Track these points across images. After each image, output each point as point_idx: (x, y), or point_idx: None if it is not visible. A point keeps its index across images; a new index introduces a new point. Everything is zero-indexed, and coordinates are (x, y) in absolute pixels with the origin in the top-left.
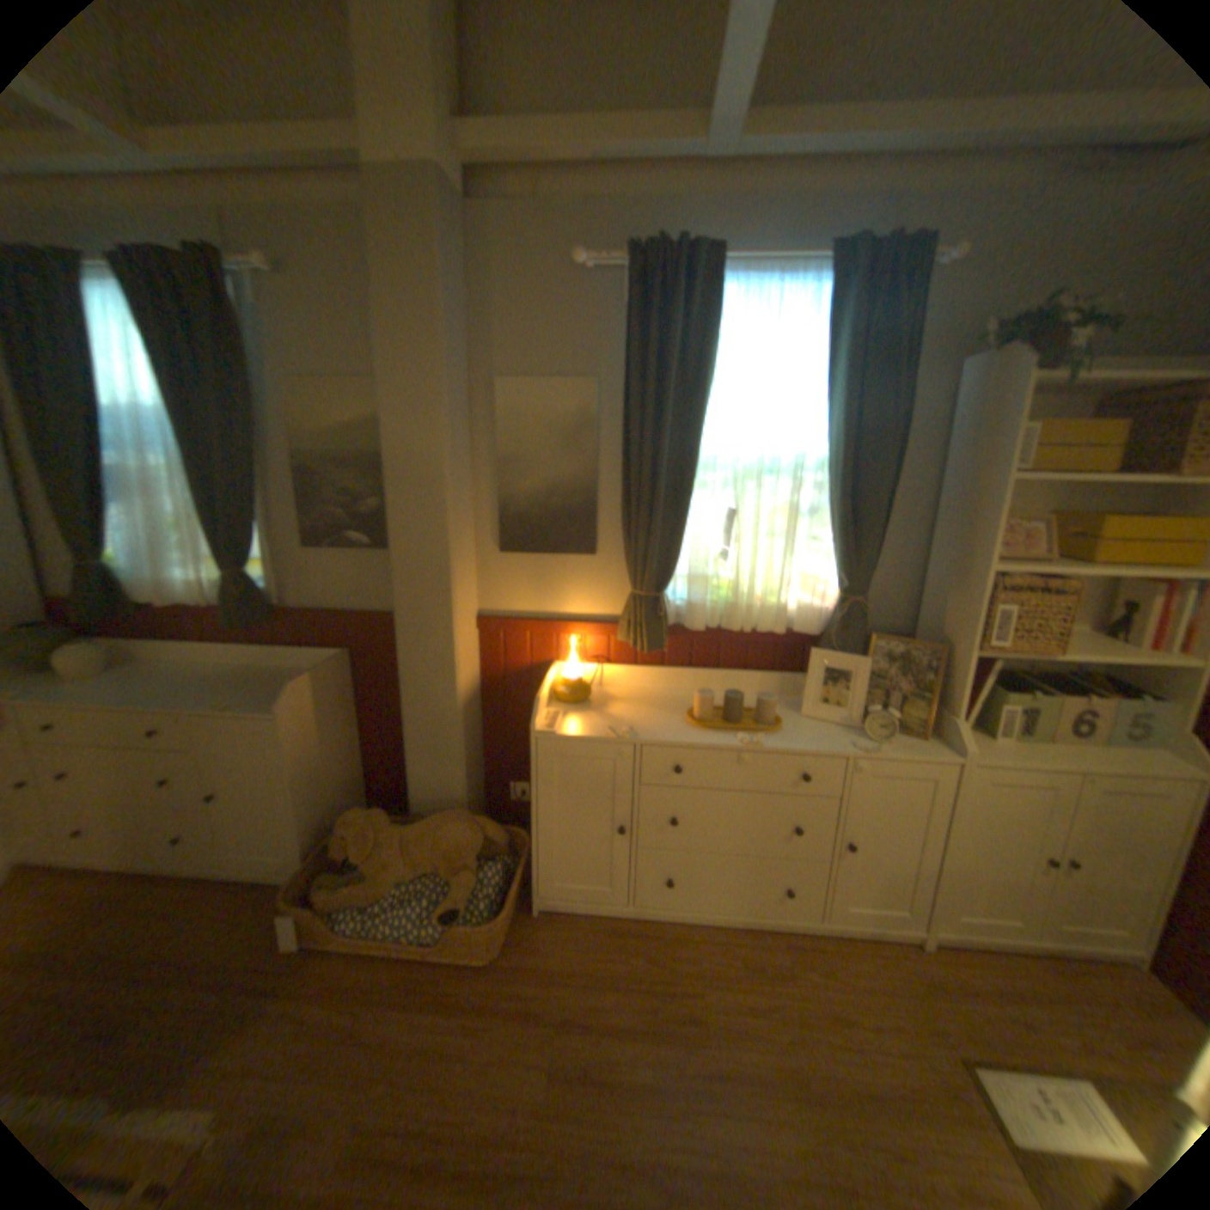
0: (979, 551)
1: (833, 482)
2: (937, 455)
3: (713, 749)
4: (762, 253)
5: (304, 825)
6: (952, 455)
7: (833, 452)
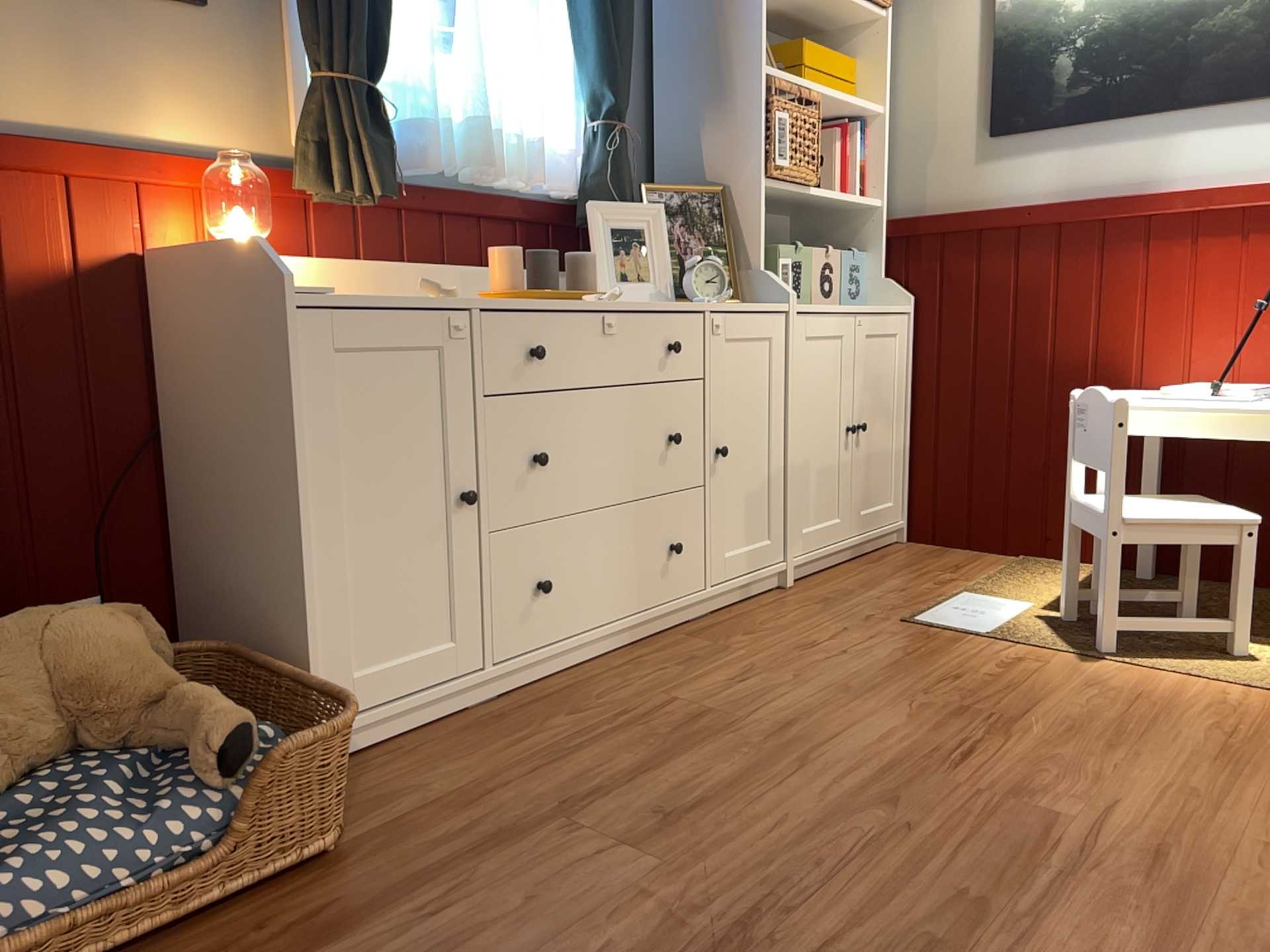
0: (739, 54)
1: None
2: None
3: (571, 310)
4: None
5: None
6: None
7: None
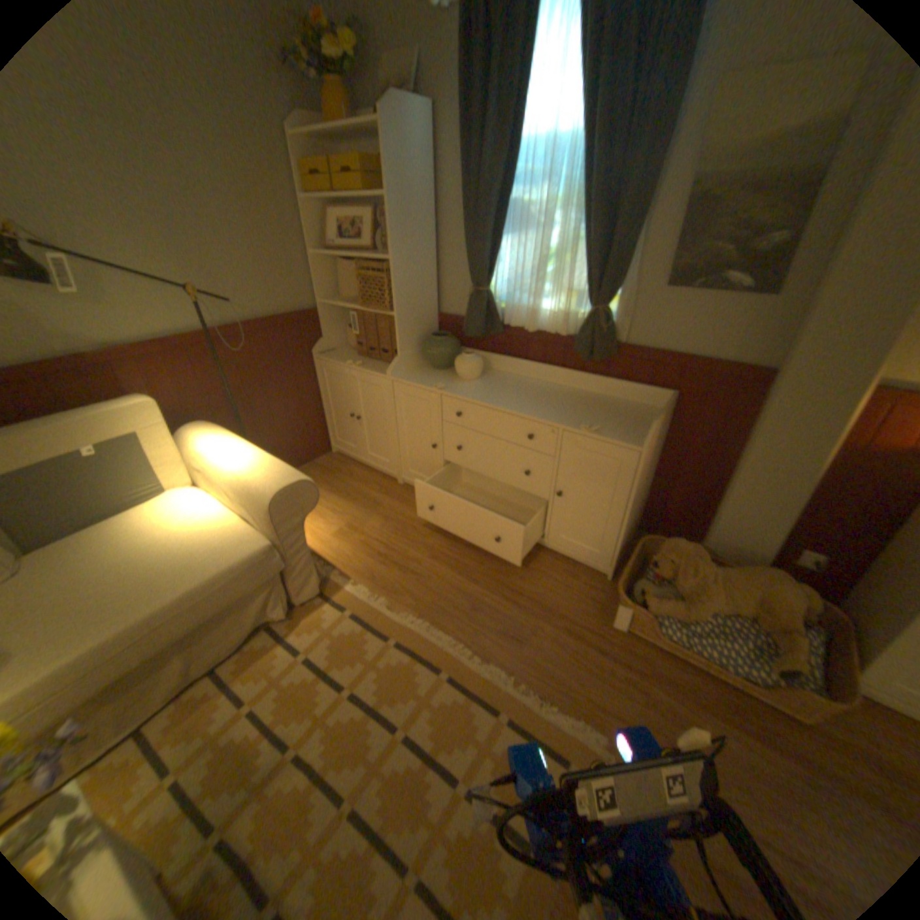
0: None
1: None
2: None
3: None
4: None
5: (625, 533)
6: None
7: None
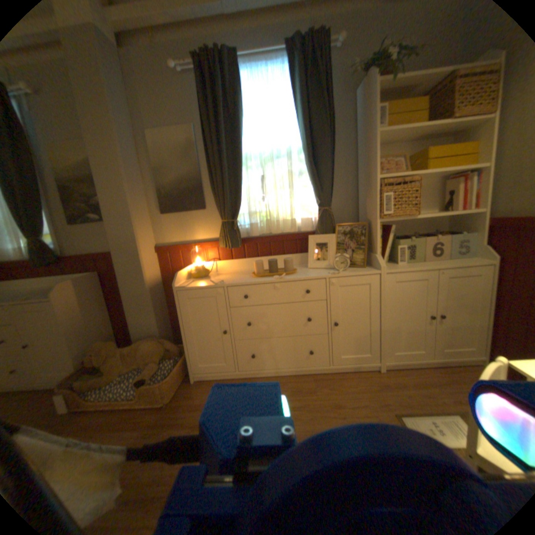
0: (373, 171)
1: (305, 154)
2: (354, 139)
3: (262, 283)
4: (254, 50)
5: (76, 353)
6: (359, 136)
7: (303, 139)
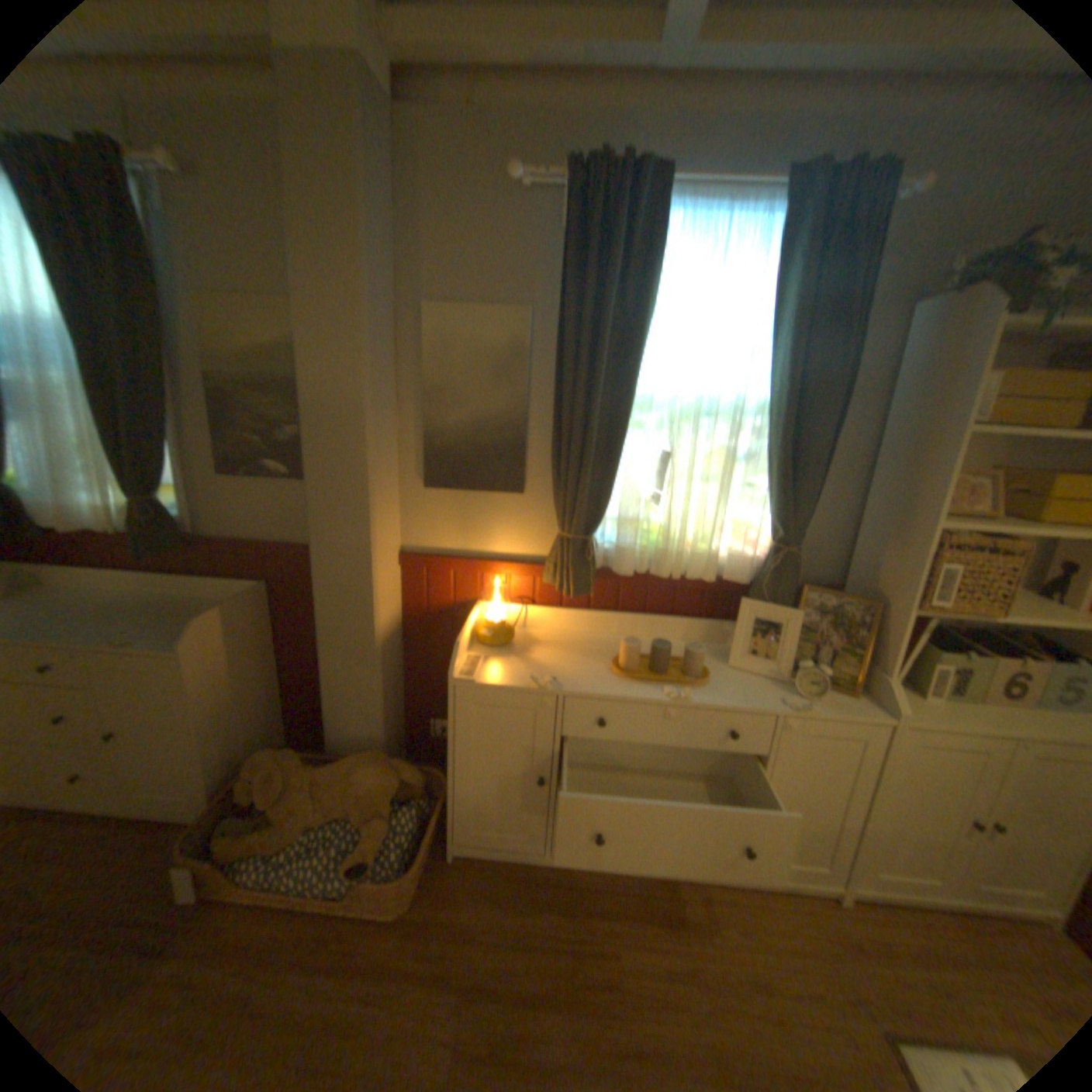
0: (926, 506)
1: (774, 427)
2: (880, 404)
3: (640, 702)
4: (714, 175)
5: (212, 764)
6: (898, 403)
7: (776, 395)
